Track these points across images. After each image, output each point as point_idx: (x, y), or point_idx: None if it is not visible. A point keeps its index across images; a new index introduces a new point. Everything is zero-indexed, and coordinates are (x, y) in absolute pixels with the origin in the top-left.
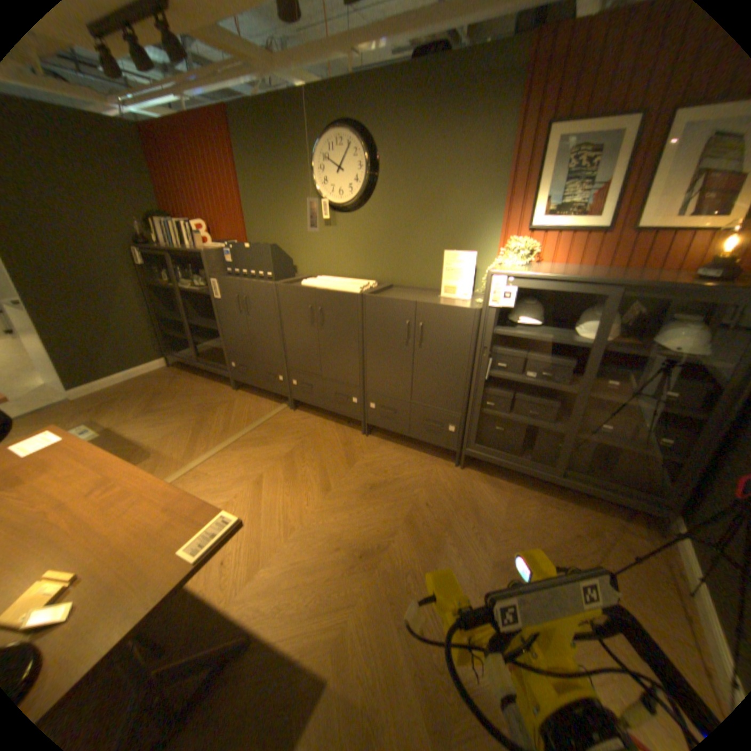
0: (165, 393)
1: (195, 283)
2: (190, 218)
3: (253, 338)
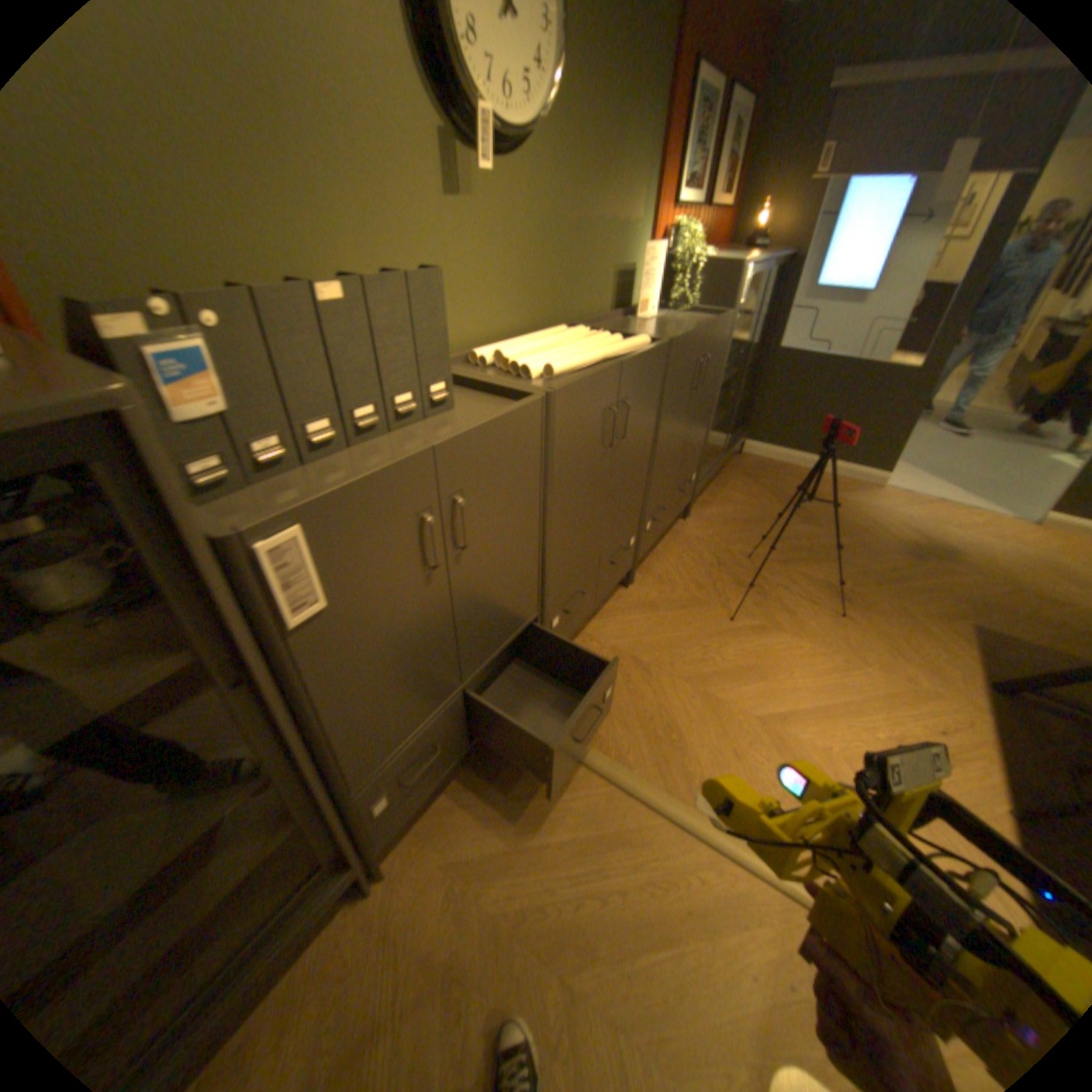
0: None
1: None
2: None
3: (465, 626)
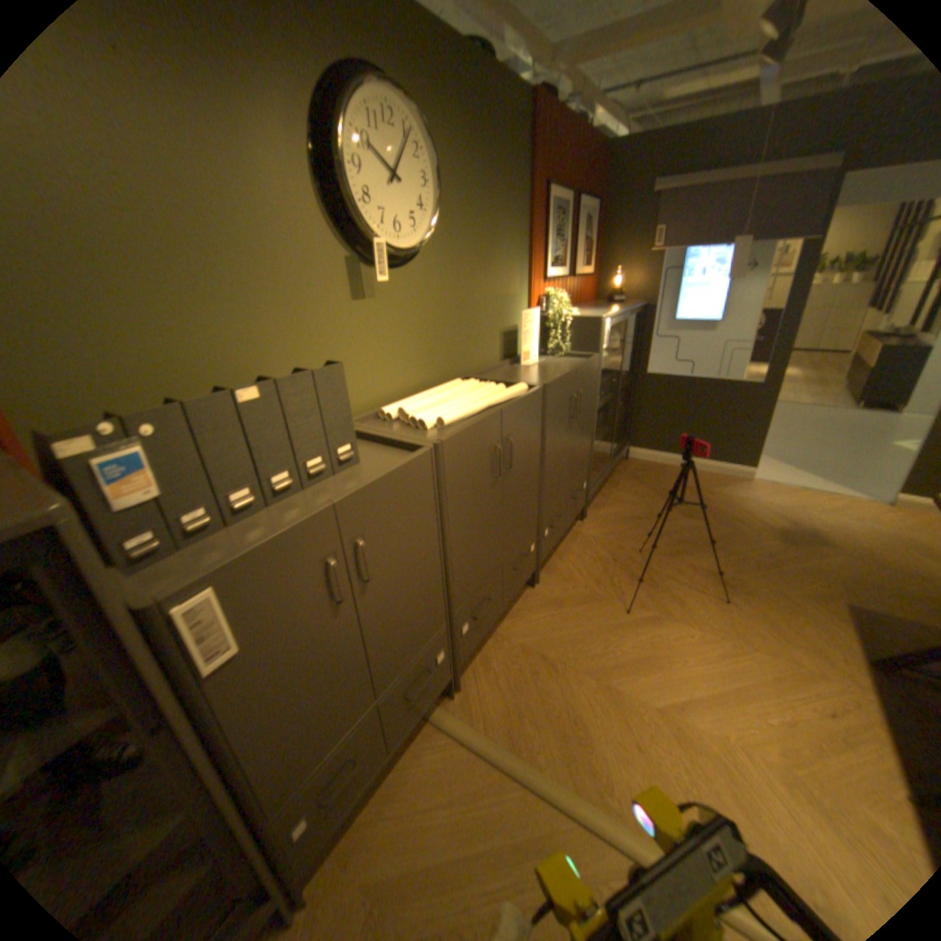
0: None
1: None
2: None
3: (375, 646)
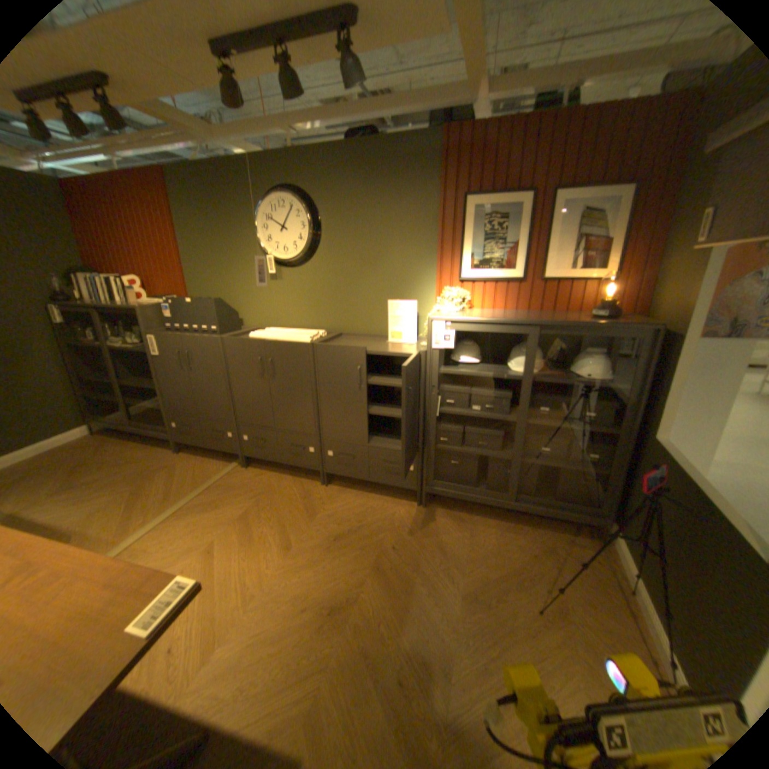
0: (89, 465)
1: (127, 340)
2: (121, 273)
3: (197, 394)
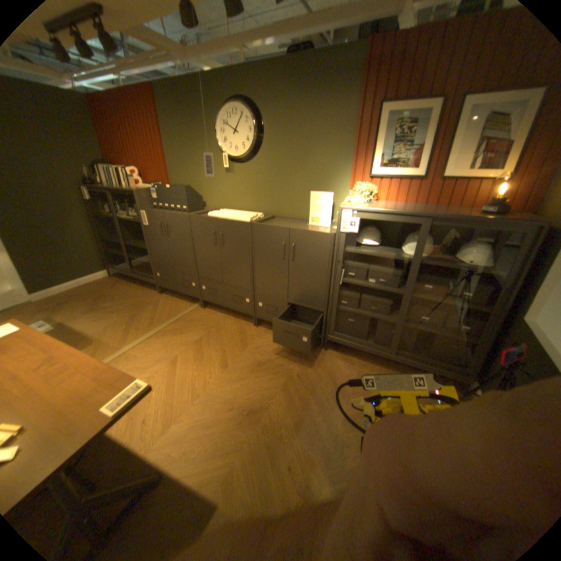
0: (110, 296)
1: (133, 214)
2: (129, 165)
3: (175, 254)
